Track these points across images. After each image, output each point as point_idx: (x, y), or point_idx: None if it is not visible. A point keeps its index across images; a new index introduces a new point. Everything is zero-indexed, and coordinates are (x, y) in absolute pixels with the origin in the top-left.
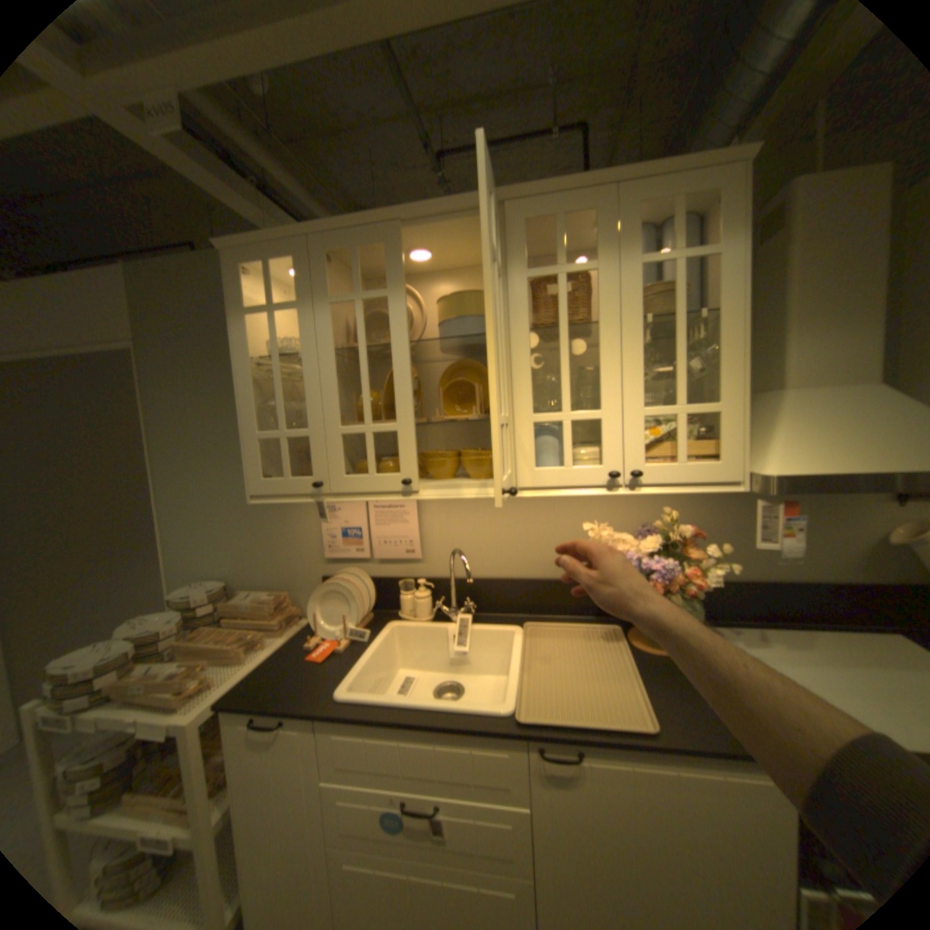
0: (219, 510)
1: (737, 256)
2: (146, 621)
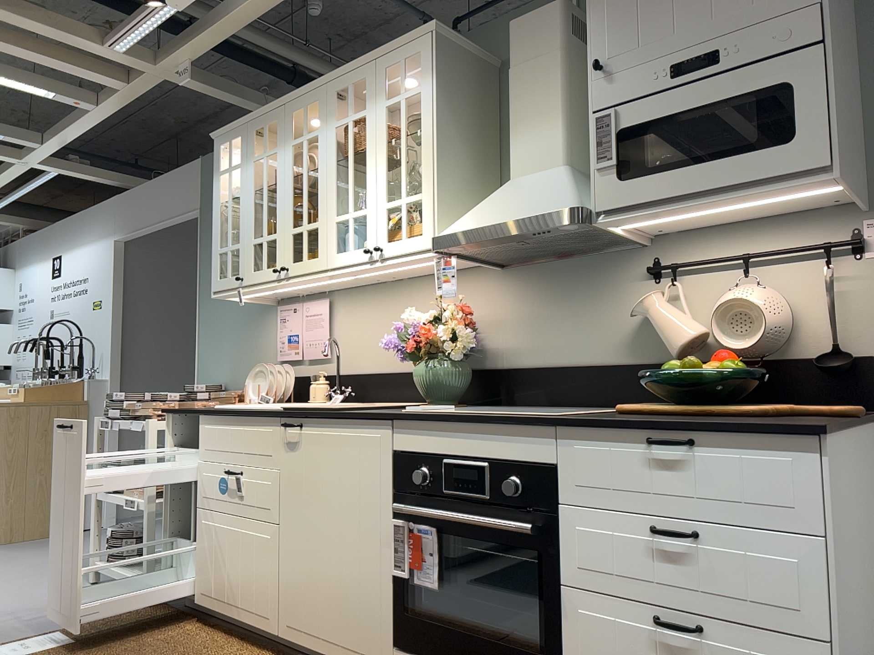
0: (228, 328)
1: (427, 92)
2: (167, 394)
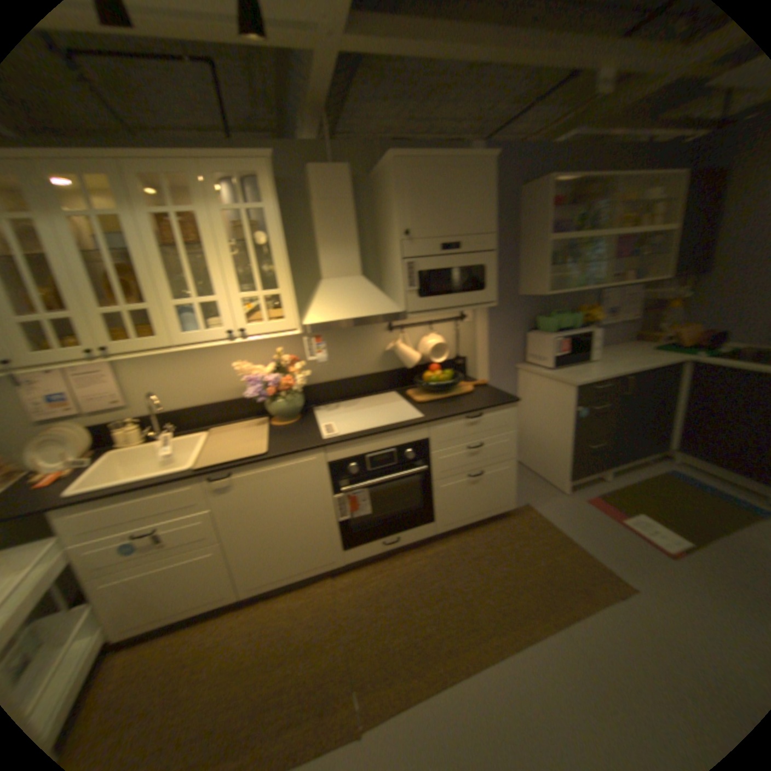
0: None
1: (275, 210)
2: None
